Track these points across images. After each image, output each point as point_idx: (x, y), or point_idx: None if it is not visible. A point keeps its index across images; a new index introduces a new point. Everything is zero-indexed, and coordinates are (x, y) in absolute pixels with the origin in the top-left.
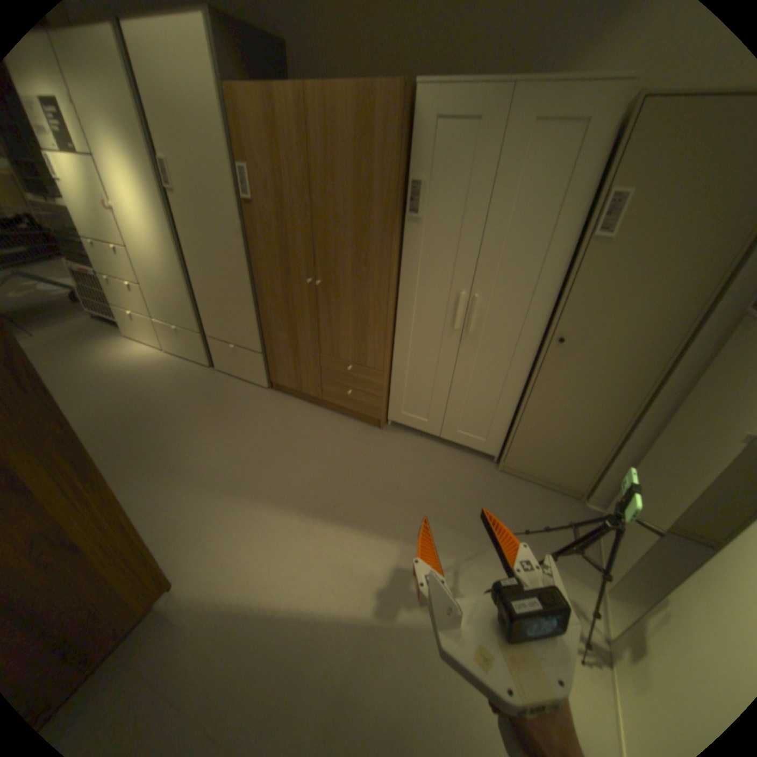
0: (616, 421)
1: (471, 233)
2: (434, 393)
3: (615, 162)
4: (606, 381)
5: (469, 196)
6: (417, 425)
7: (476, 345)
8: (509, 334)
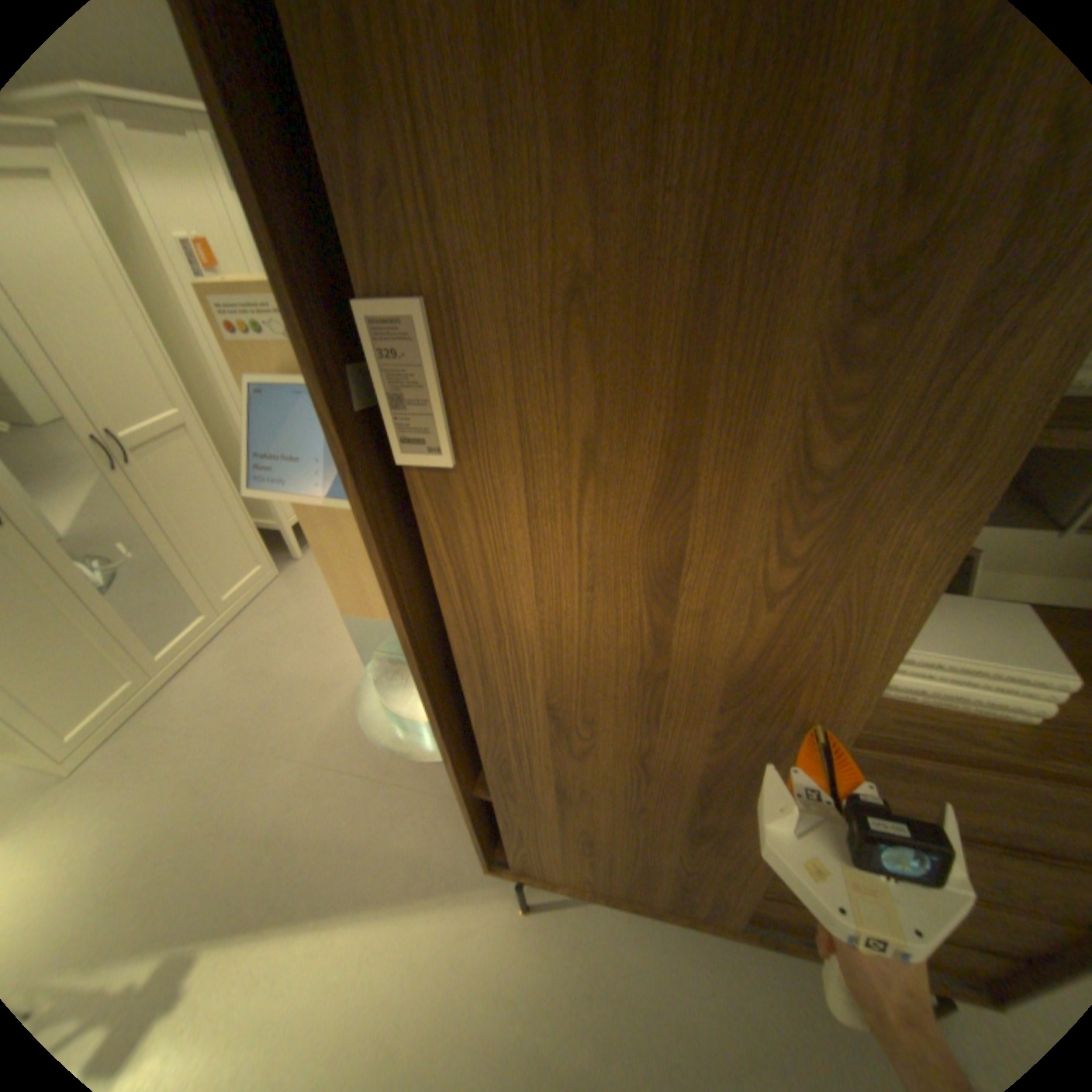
0: None
1: None
2: None
3: None
4: None
5: None
6: None
7: None
8: None
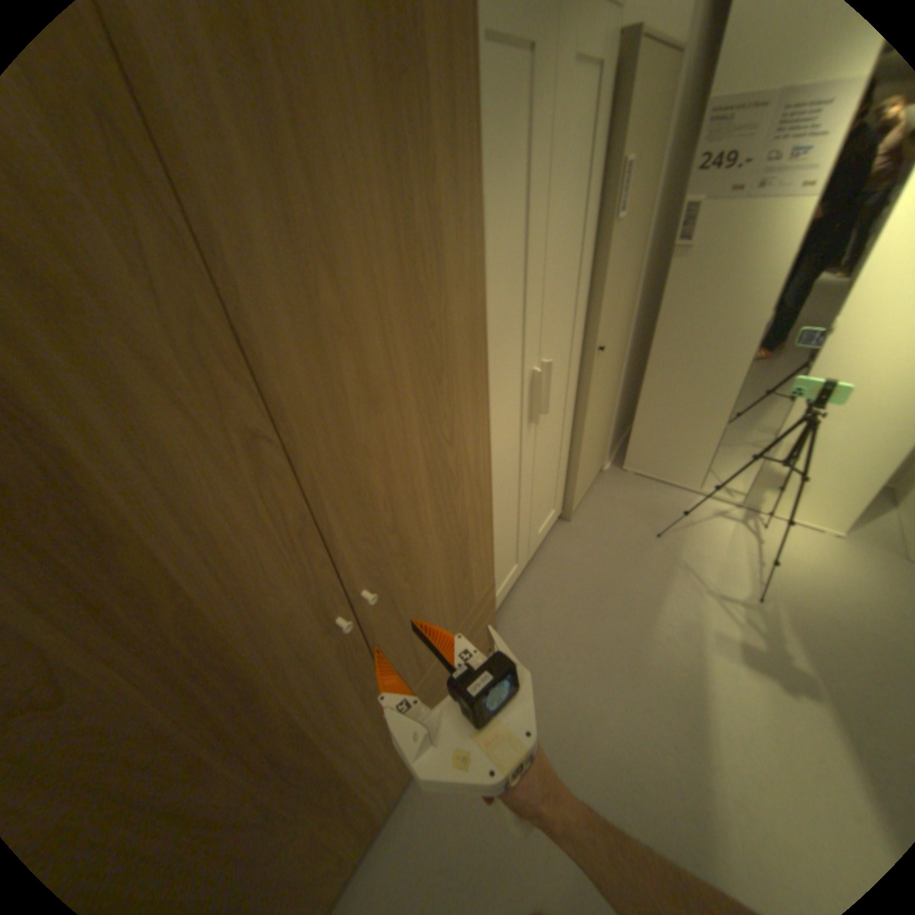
0: (615, 389)
1: (536, 274)
2: (519, 527)
3: (627, 124)
4: (613, 361)
5: (530, 210)
6: (509, 585)
7: (546, 422)
8: (562, 381)
